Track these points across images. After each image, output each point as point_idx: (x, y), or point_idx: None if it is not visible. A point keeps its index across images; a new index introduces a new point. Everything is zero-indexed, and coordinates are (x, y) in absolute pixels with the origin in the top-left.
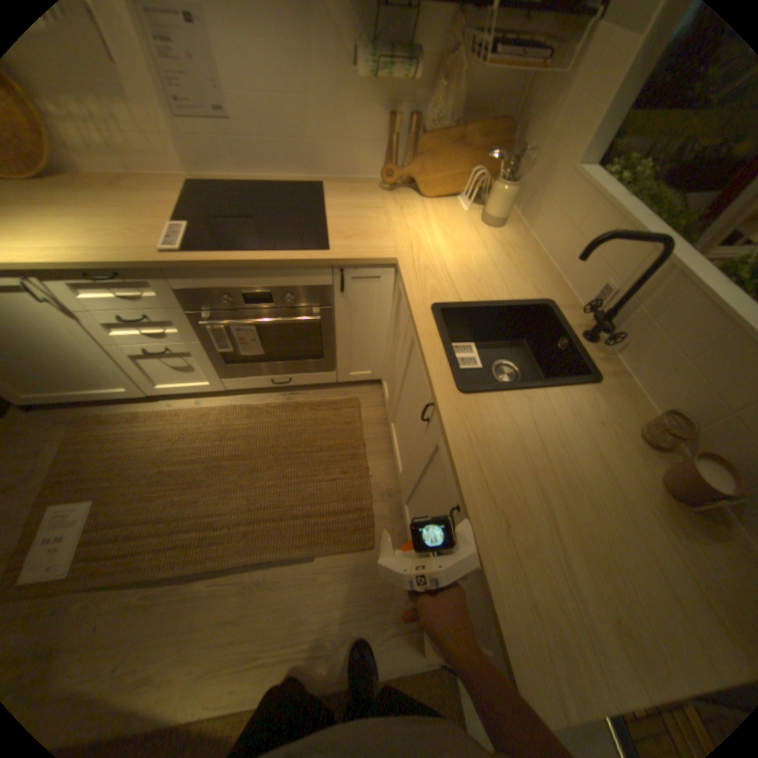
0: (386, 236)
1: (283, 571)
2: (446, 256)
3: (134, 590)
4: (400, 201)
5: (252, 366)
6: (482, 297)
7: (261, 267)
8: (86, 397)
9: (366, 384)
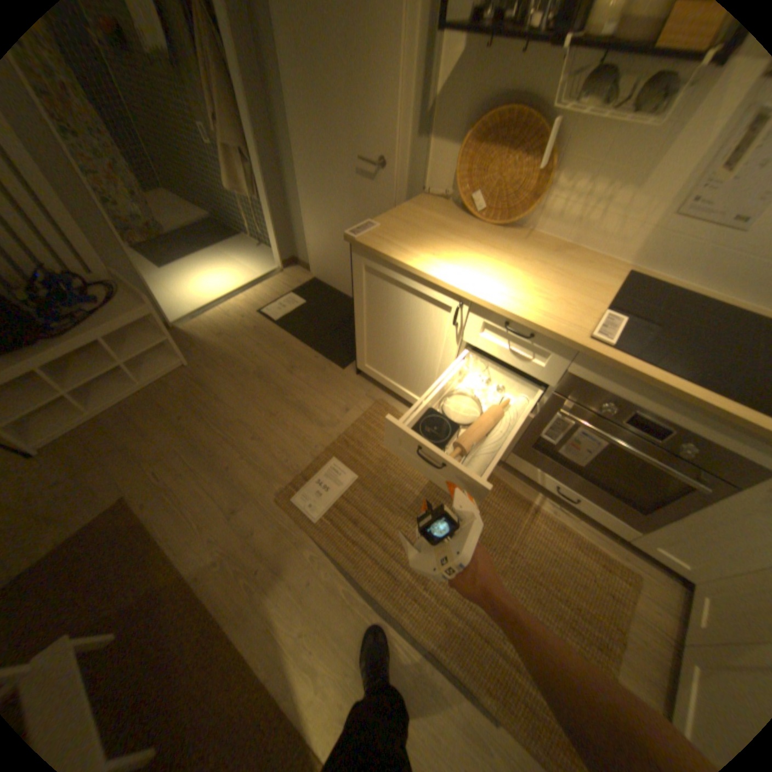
0: None
1: (462, 702)
2: None
3: (345, 580)
4: None
5: (557, 466)
6: None
7: (700, 408)
8: (402, 393)
9: (663, 570)
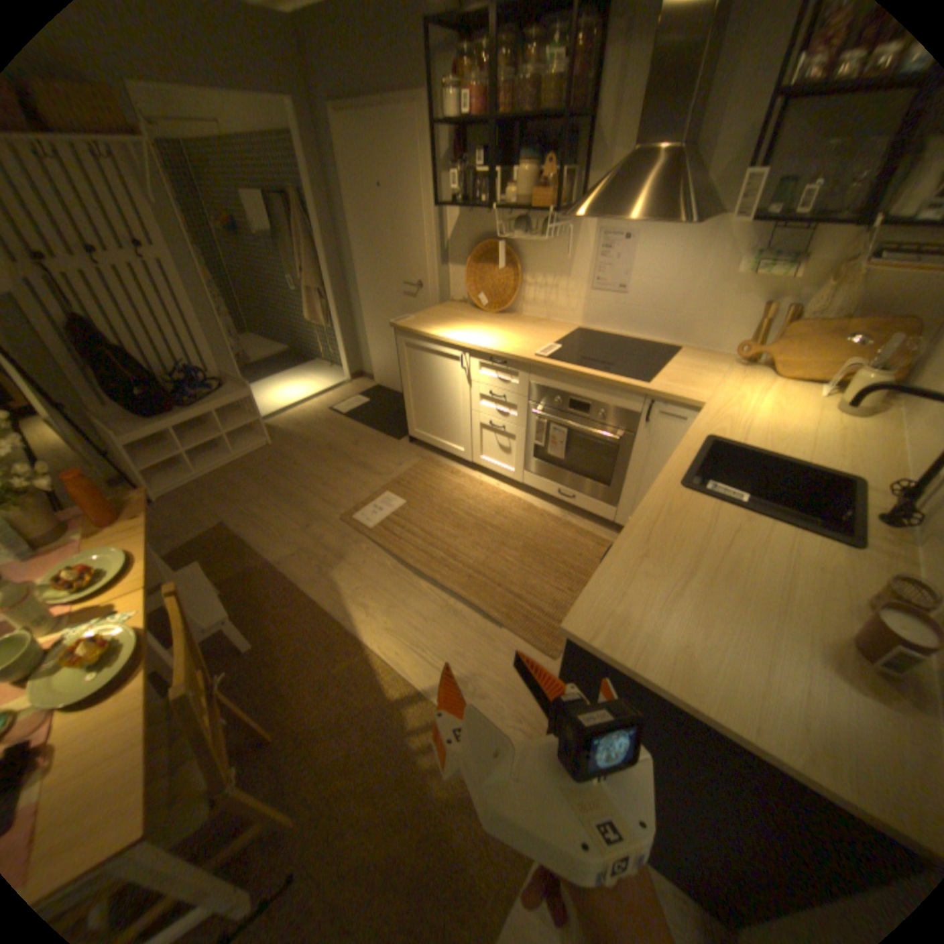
0: (710, 390)
1: (475, 618)
2: (761, 417)
3: (392, 559)
4: (750, 374)
5: (550, 468)
6: (772, 451)
7: (591, 381)
8: (443, 445)
9: None
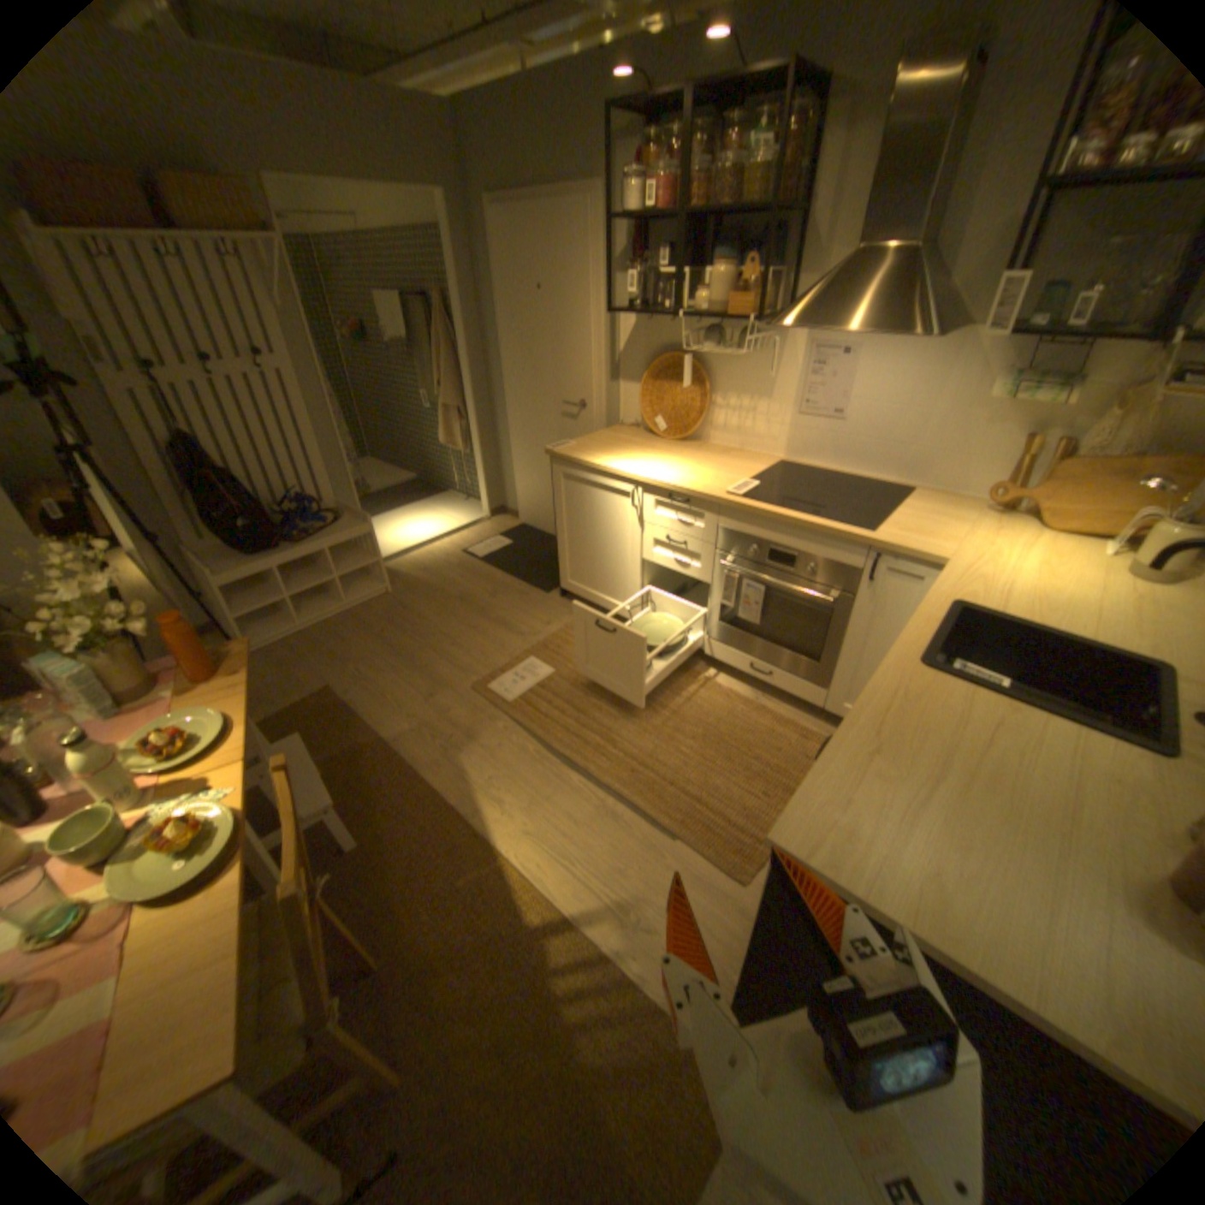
0: (955, 542)
1: (642, 824)
2: (1025, 579)
3: (537, 742)
4: (1008, 524)
5: (742, 635)
6: (1042, 622)
7: (799, 527)
8: (604, 601)
9: None
